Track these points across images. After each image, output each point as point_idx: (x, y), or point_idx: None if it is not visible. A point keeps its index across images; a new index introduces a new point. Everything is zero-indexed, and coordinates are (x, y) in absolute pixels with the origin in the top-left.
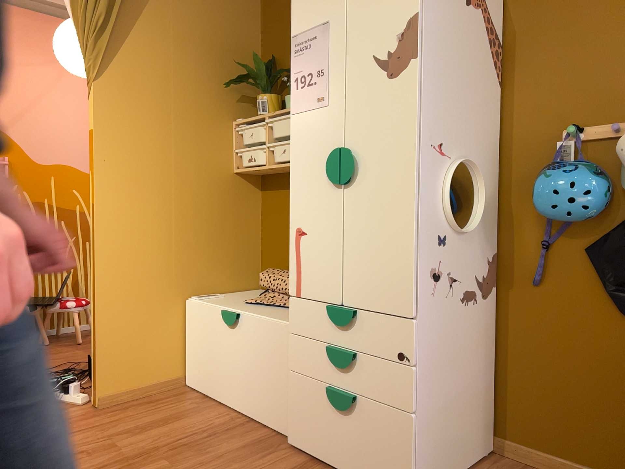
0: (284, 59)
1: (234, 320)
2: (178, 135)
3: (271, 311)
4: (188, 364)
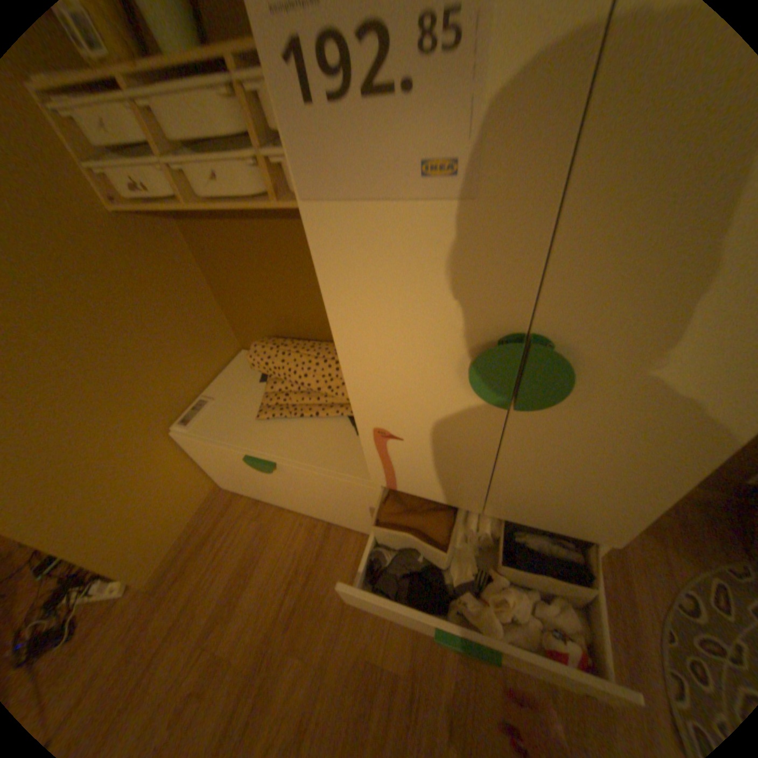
0: None
1: (271, 470)
2: None
3: (310, 435)
4: (214, 477)
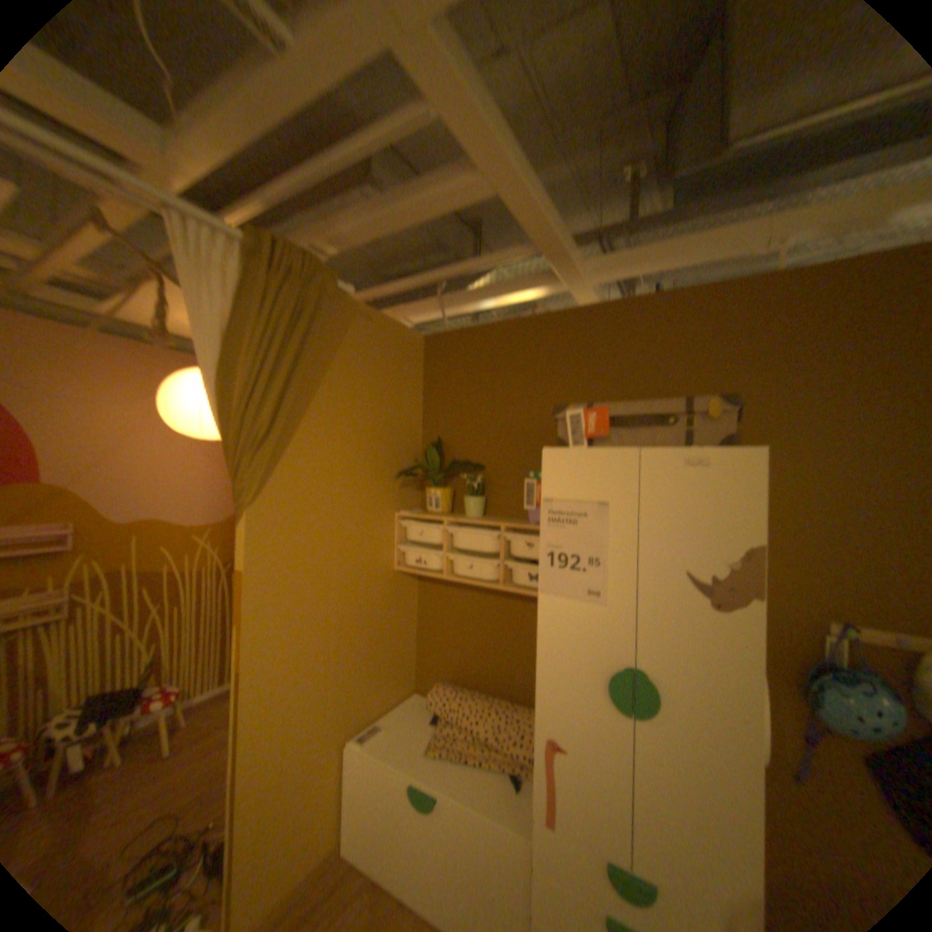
0: (454, 445)
1: (430, 810)
2: (342, 548)
3: (472, 784)
4: (346, 832)
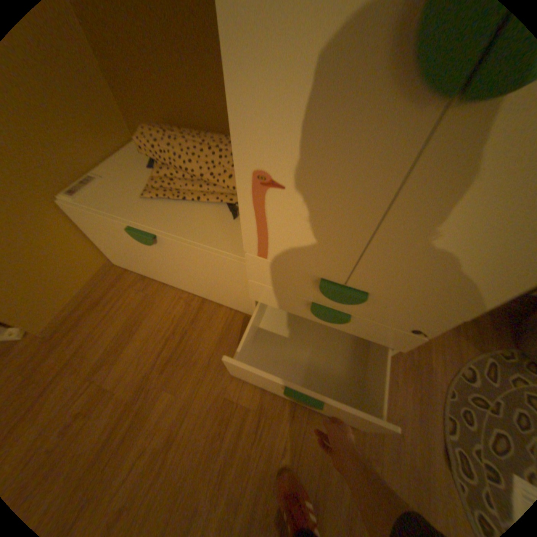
0: None
1: (152, 242)
2: None
3: (191, 216)
4: (107, 253)
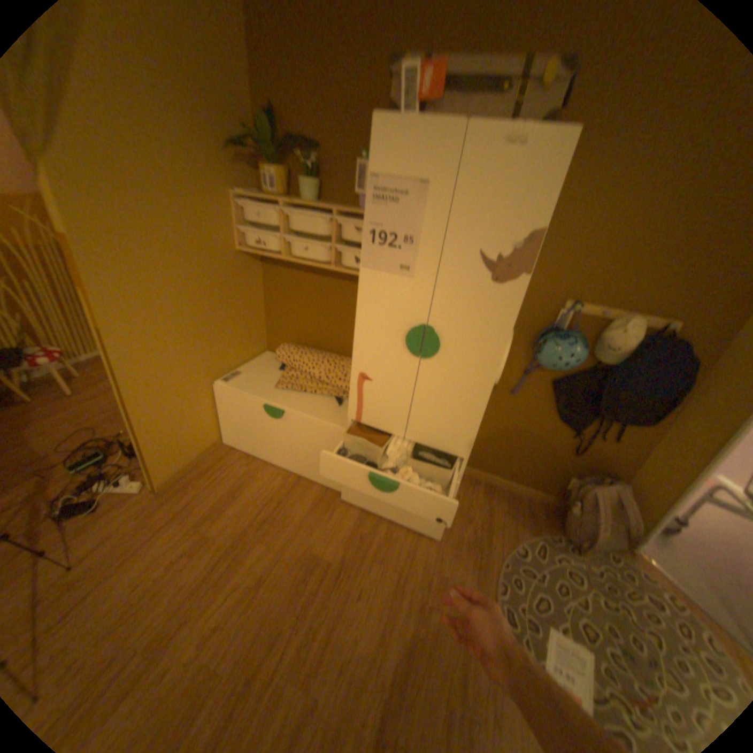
0: (287, 114)
1: (280, 417)
2: (176, 221)
3: (309, 402)
4: (224, 431)
